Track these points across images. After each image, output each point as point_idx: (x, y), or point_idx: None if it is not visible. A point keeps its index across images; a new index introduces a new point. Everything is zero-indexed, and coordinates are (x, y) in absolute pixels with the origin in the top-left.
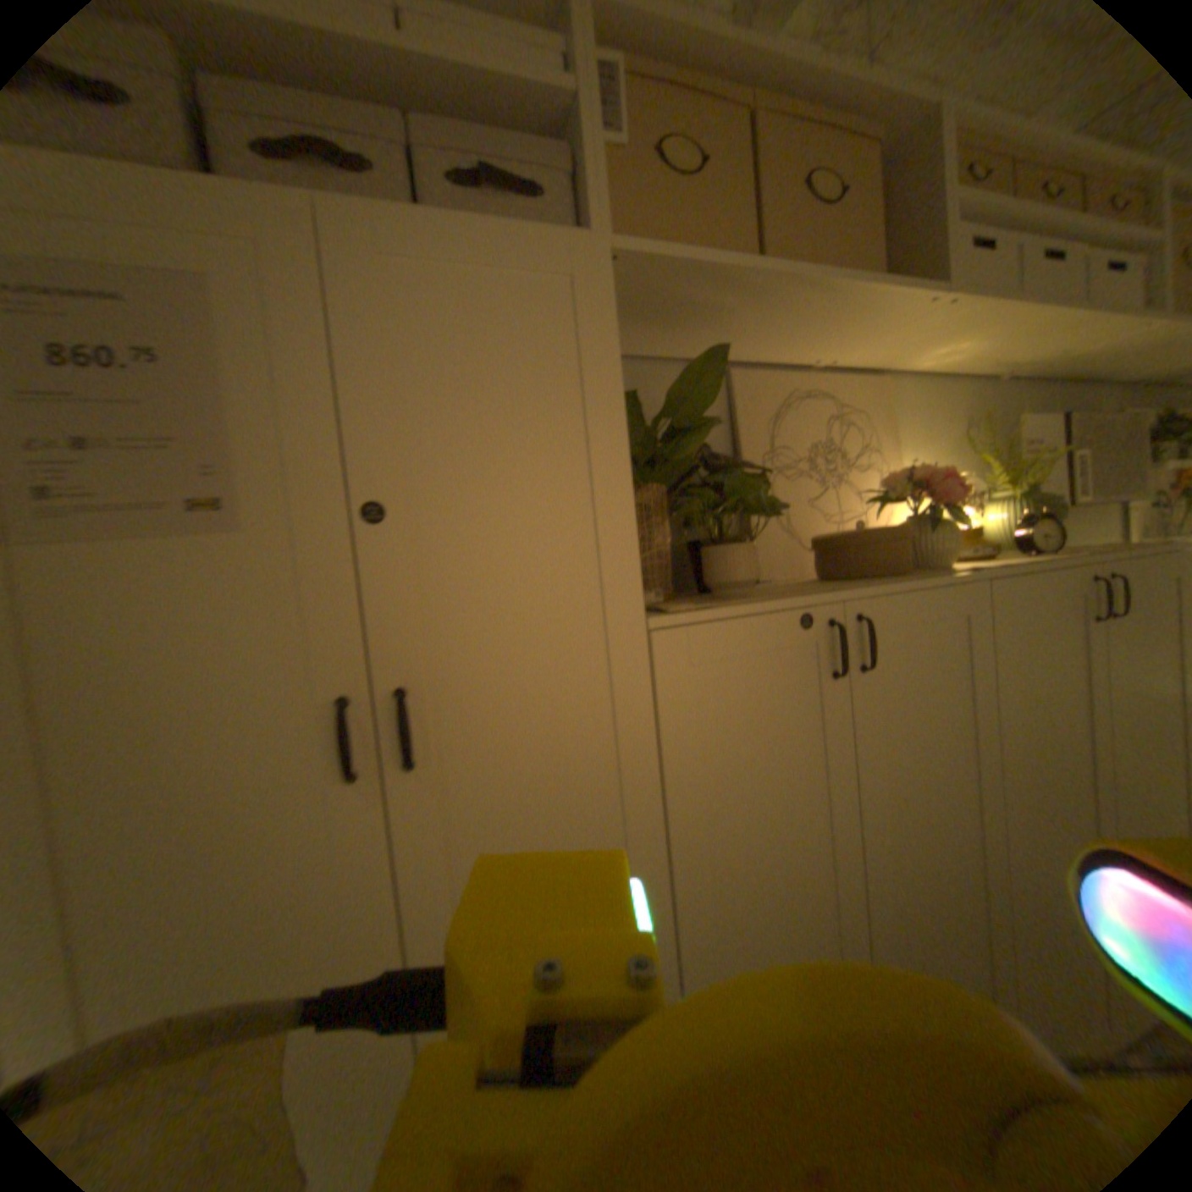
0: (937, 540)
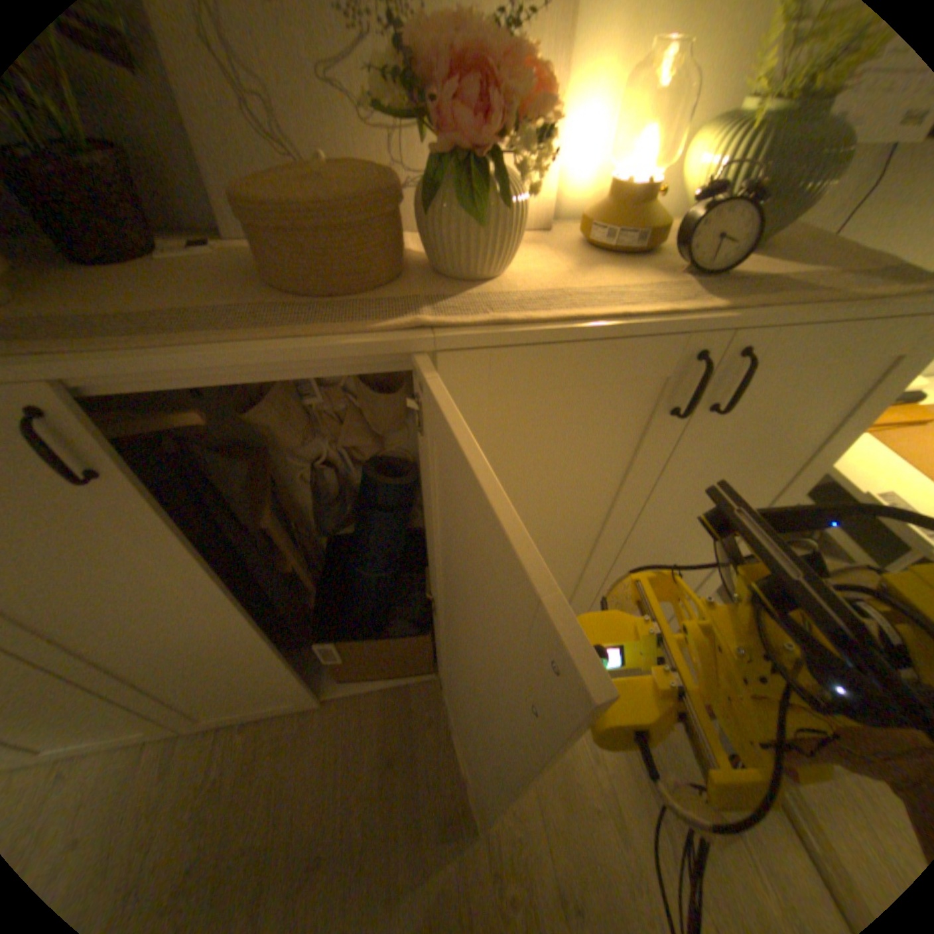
0: (453, 226)
